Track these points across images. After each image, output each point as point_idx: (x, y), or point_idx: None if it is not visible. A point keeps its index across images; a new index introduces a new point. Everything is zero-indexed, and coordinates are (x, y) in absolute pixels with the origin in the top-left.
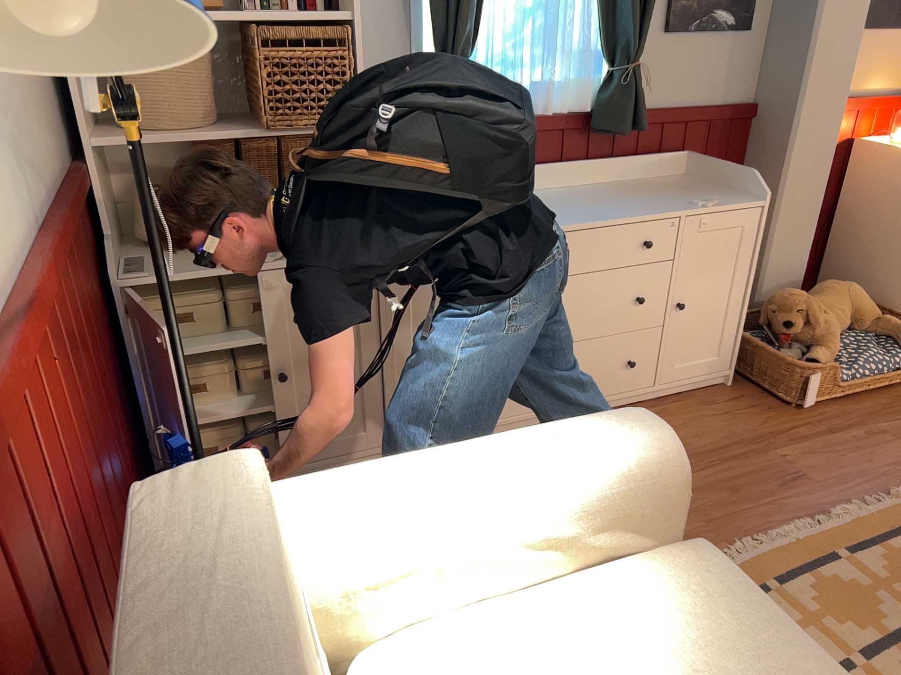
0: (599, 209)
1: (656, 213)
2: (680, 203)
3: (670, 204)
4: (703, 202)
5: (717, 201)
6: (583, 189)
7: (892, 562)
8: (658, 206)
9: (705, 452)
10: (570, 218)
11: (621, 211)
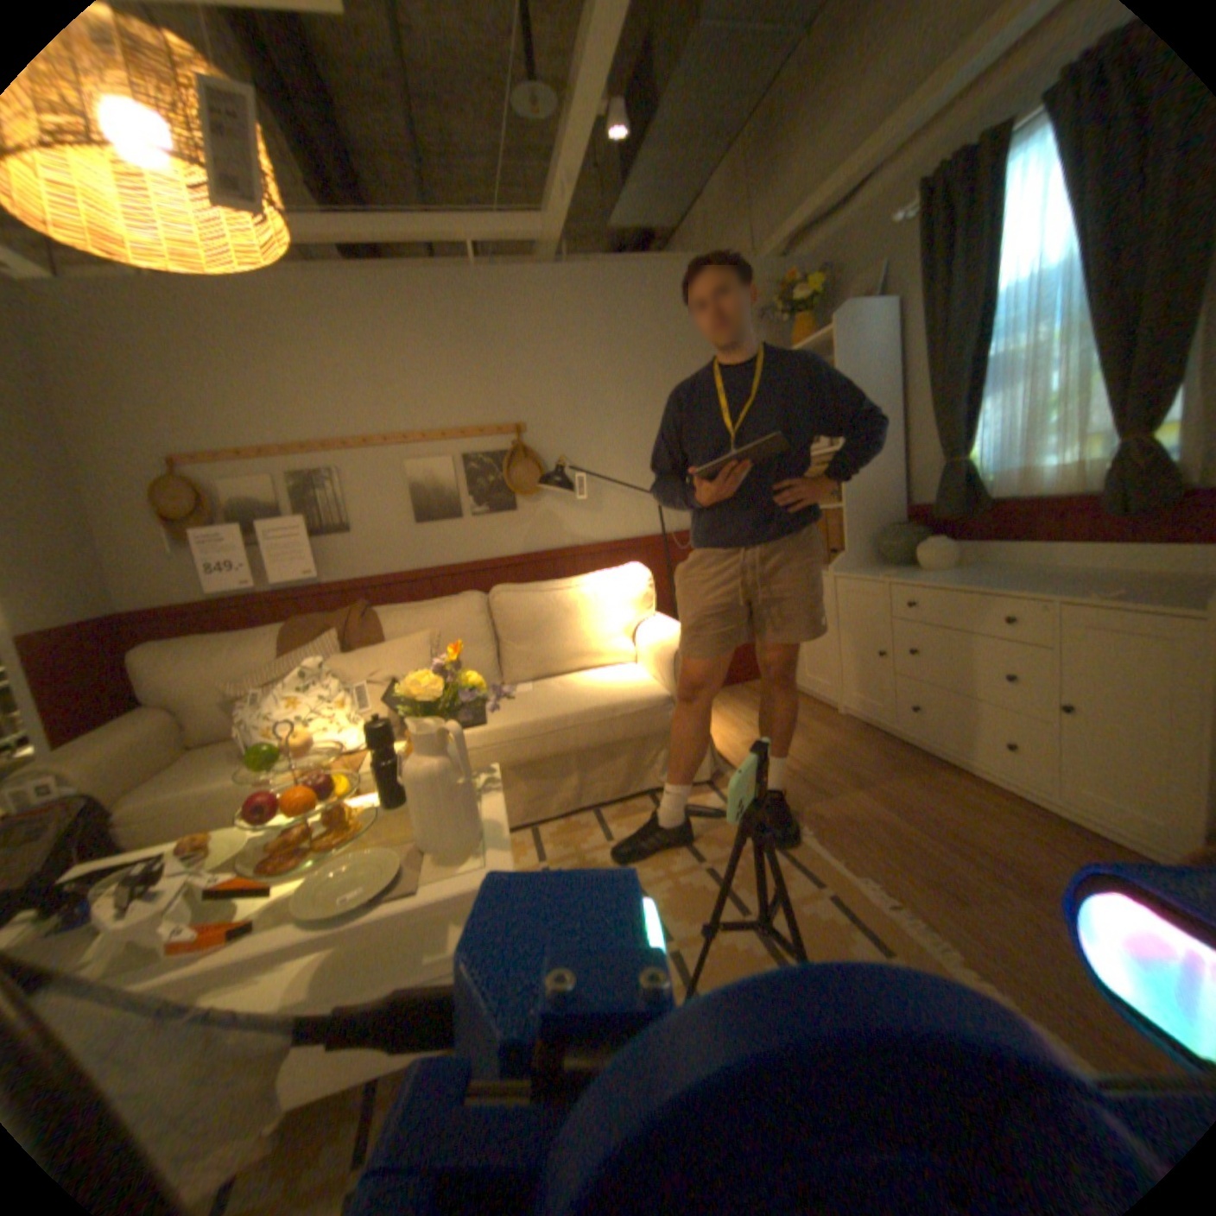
0: (1010, 582)
1: (1033, 592)
2: (1098, 592)
3: (1081, 591)
4: (1104, 593)
5: (1115, 595)
6: (1094, 572)
7: (831, 926)
8: (1063, 589)
9: (967, 842)
10: (960, 581)
11: (1014, 585)
